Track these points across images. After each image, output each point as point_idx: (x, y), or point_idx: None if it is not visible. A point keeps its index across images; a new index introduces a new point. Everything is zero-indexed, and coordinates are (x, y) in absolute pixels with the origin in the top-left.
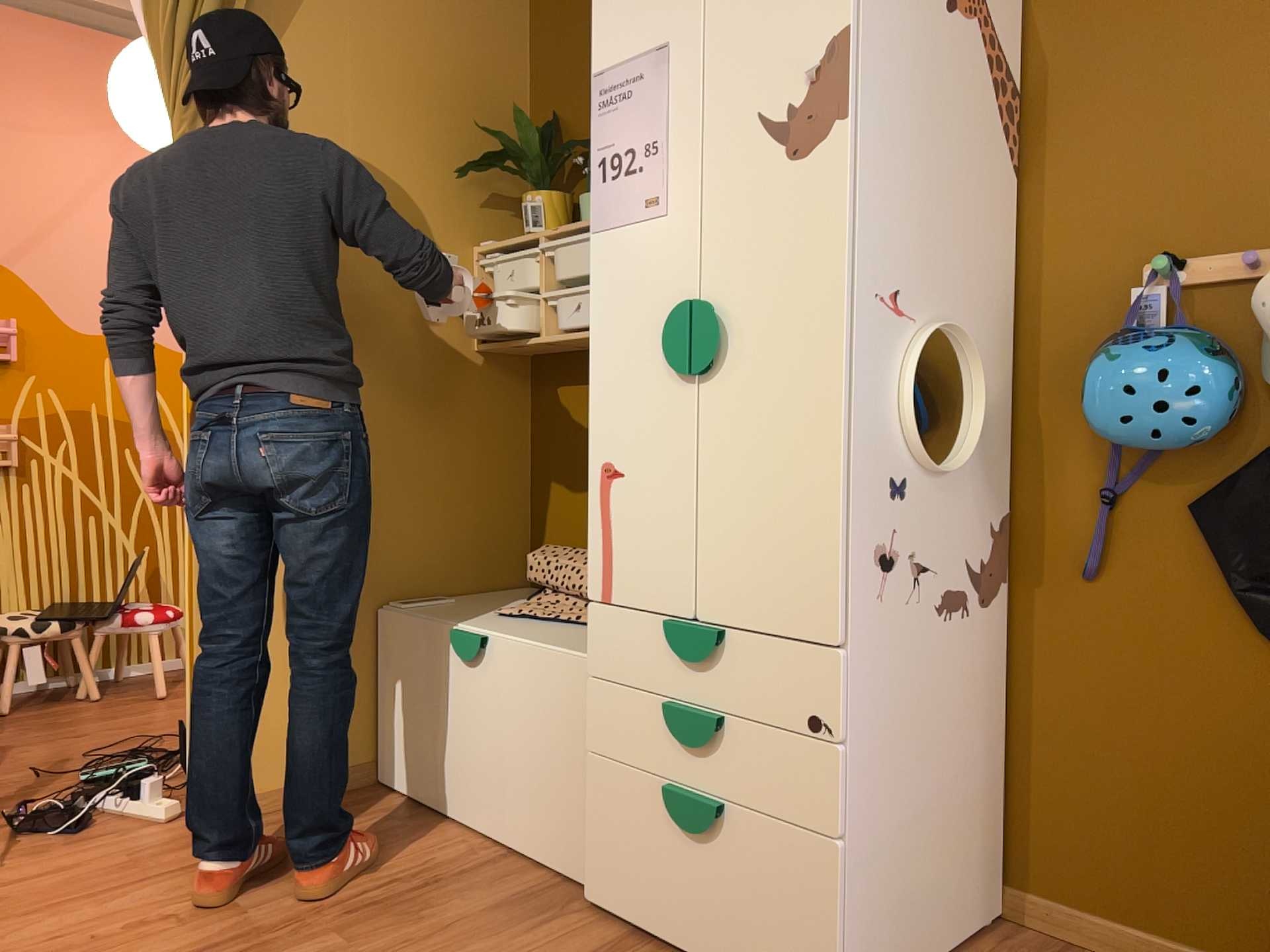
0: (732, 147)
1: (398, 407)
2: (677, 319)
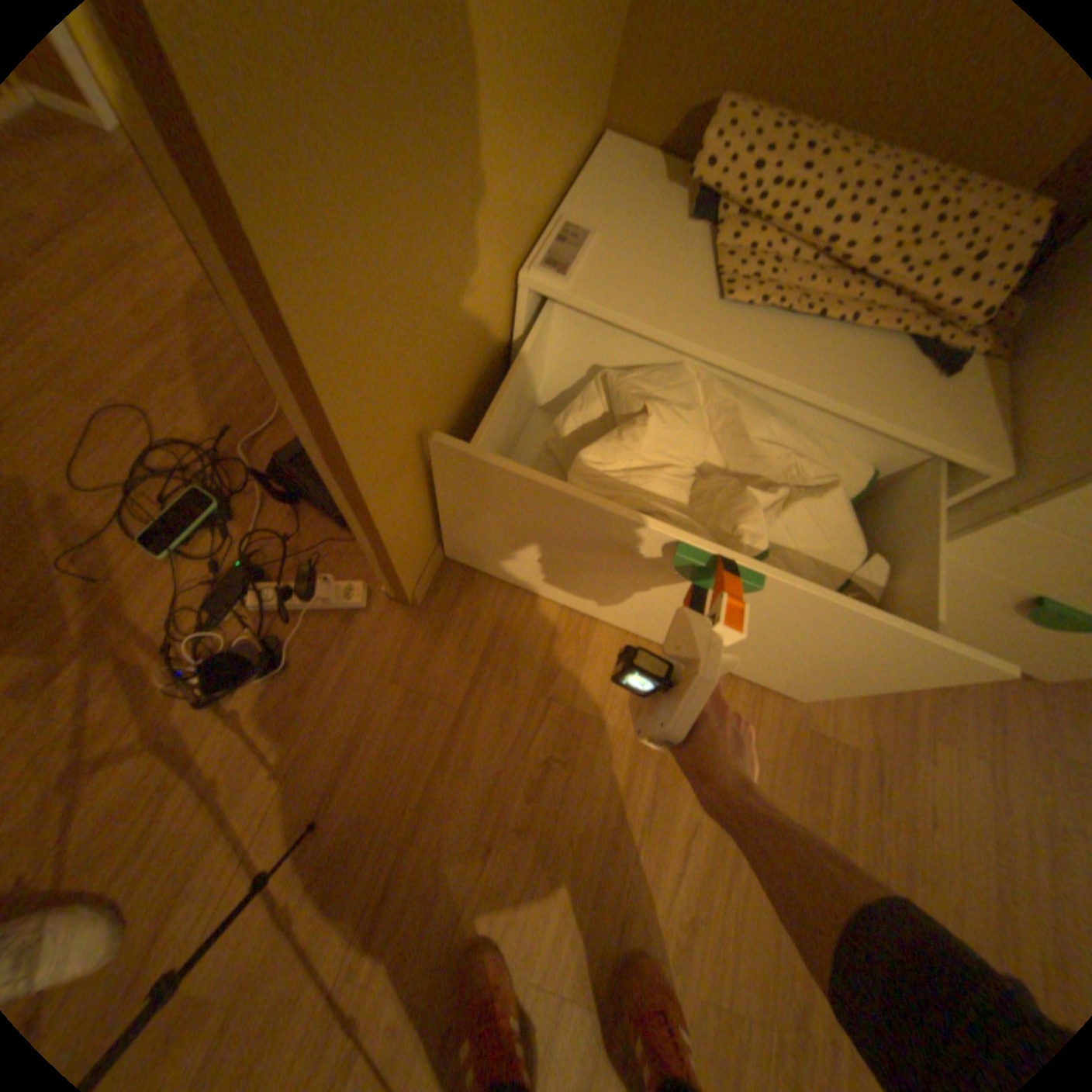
0: None
1: None
2: None
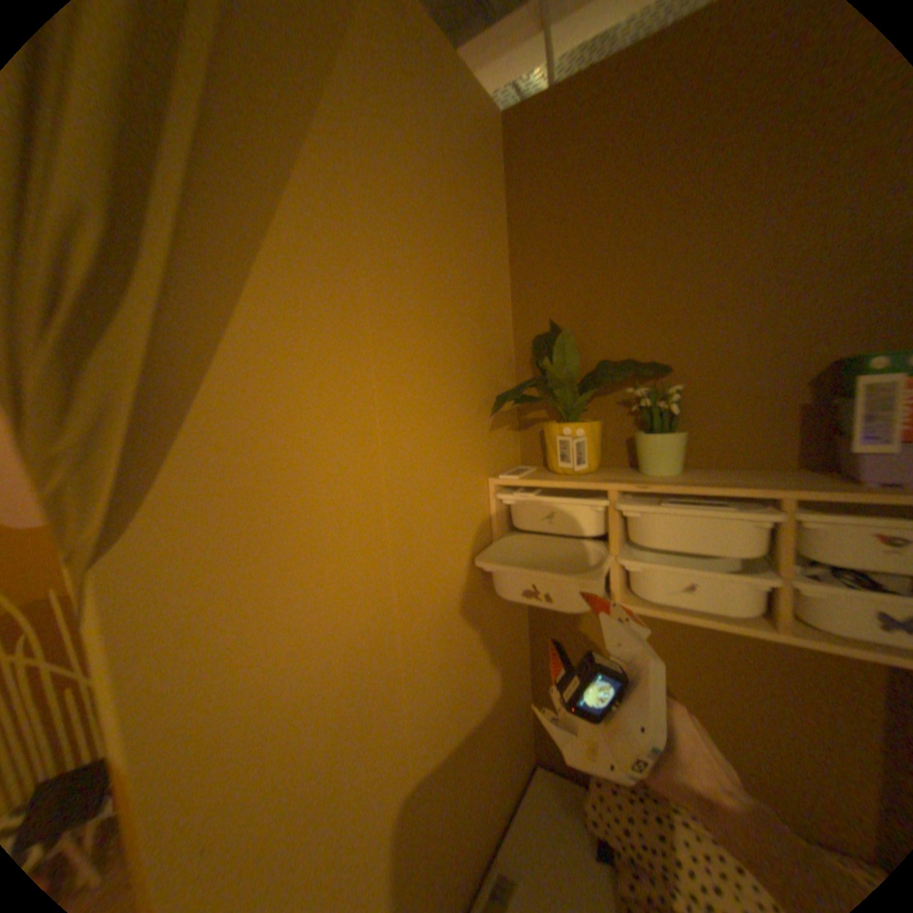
0: None
1: (449, 703)
2: None
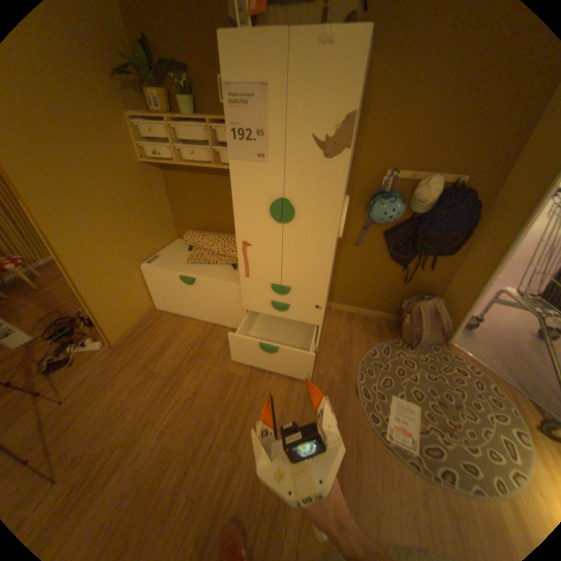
0: (299, 145)
1: (120, 196)
2: (273, 203)
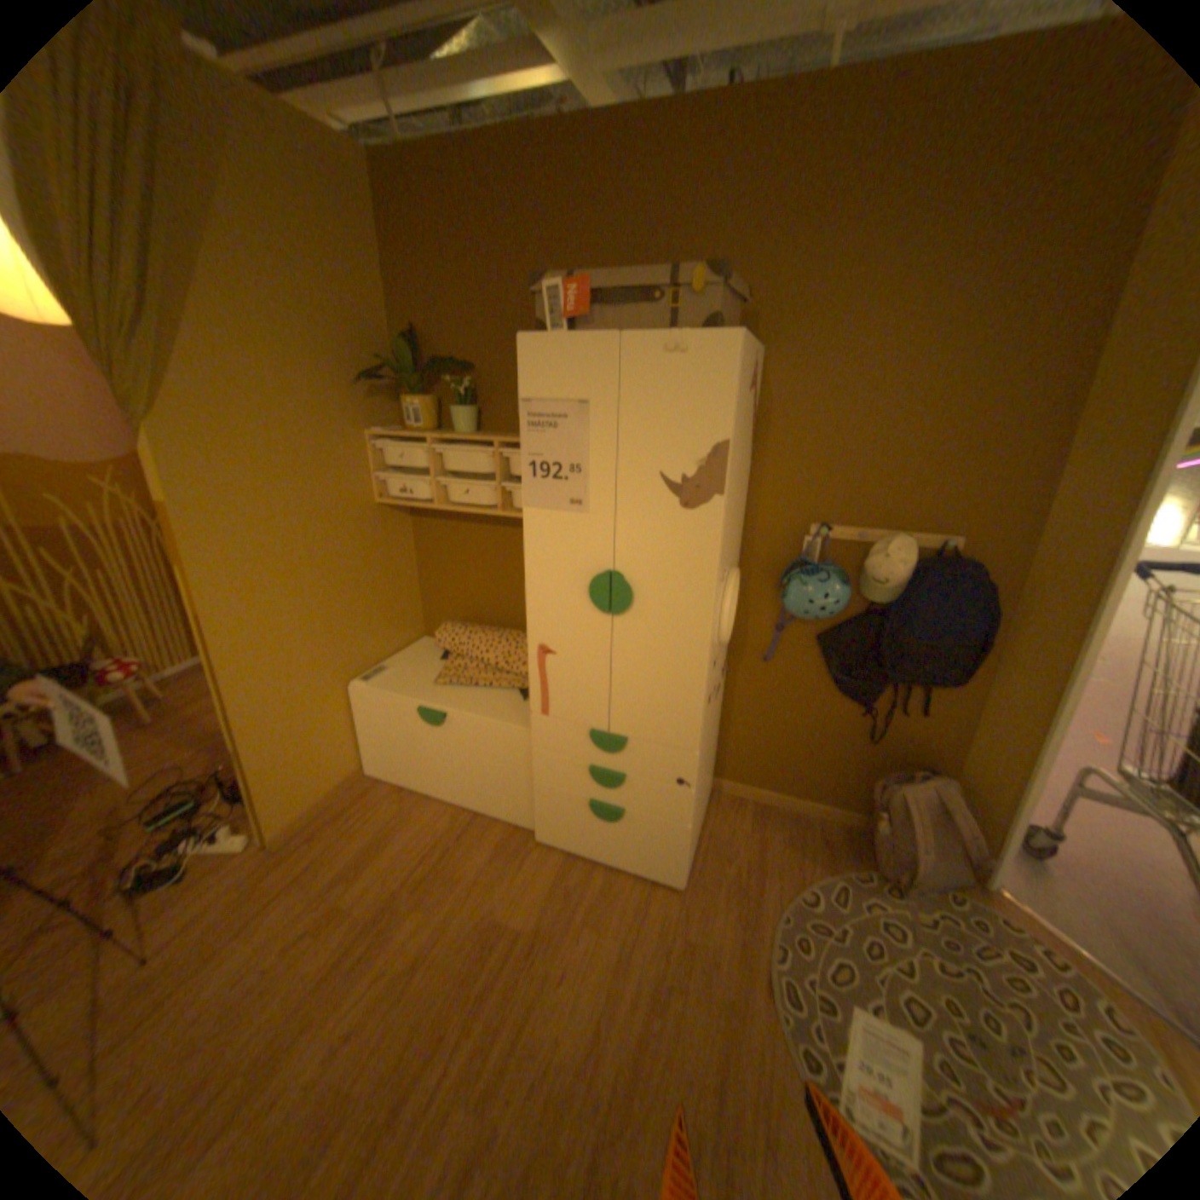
0: (639, 488)
1: (335, 560)
2: (595, 580)
